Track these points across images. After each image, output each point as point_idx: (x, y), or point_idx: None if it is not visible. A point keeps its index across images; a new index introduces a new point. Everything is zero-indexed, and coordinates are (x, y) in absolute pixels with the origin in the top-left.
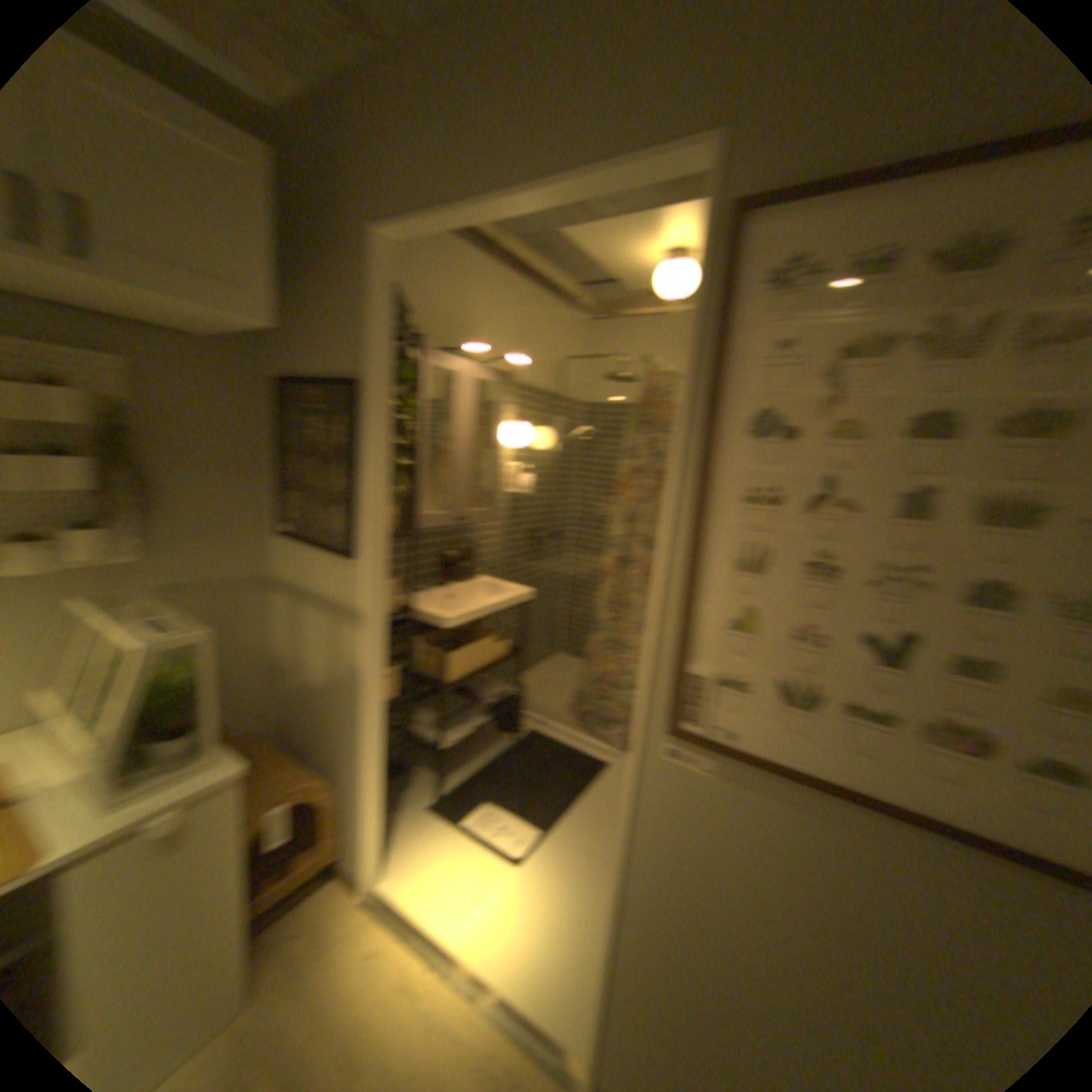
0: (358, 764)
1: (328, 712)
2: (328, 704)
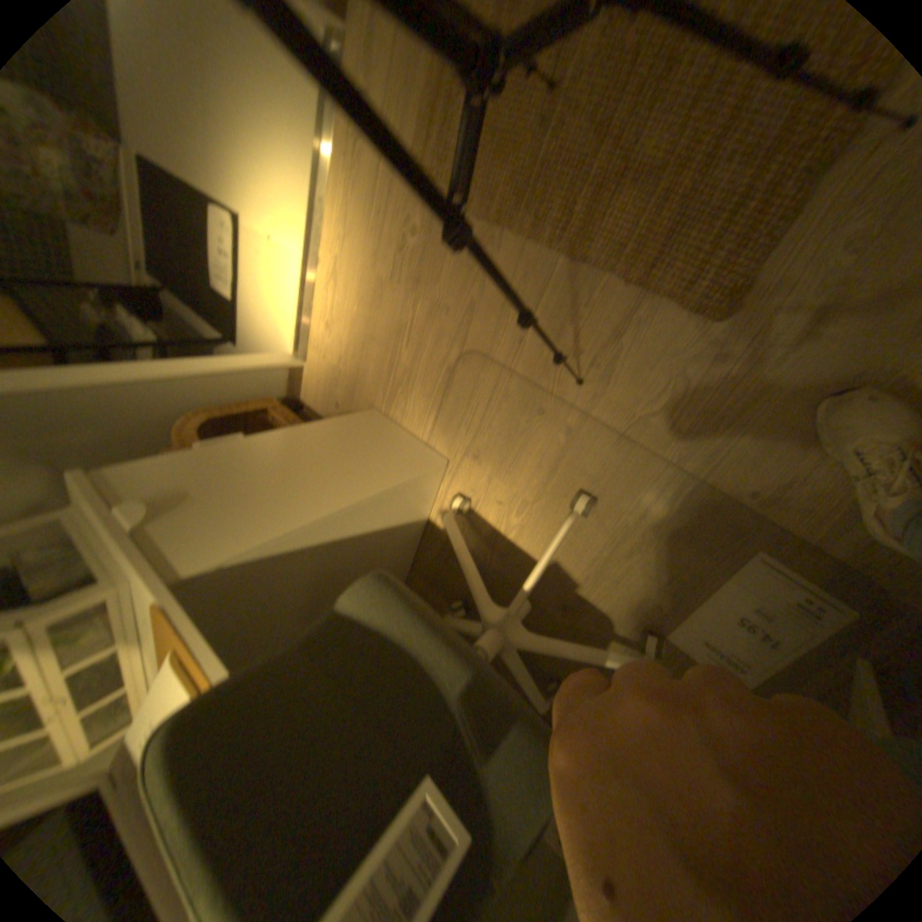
0: (128, 367)
1: (78, 429)
2: (64, 432)
